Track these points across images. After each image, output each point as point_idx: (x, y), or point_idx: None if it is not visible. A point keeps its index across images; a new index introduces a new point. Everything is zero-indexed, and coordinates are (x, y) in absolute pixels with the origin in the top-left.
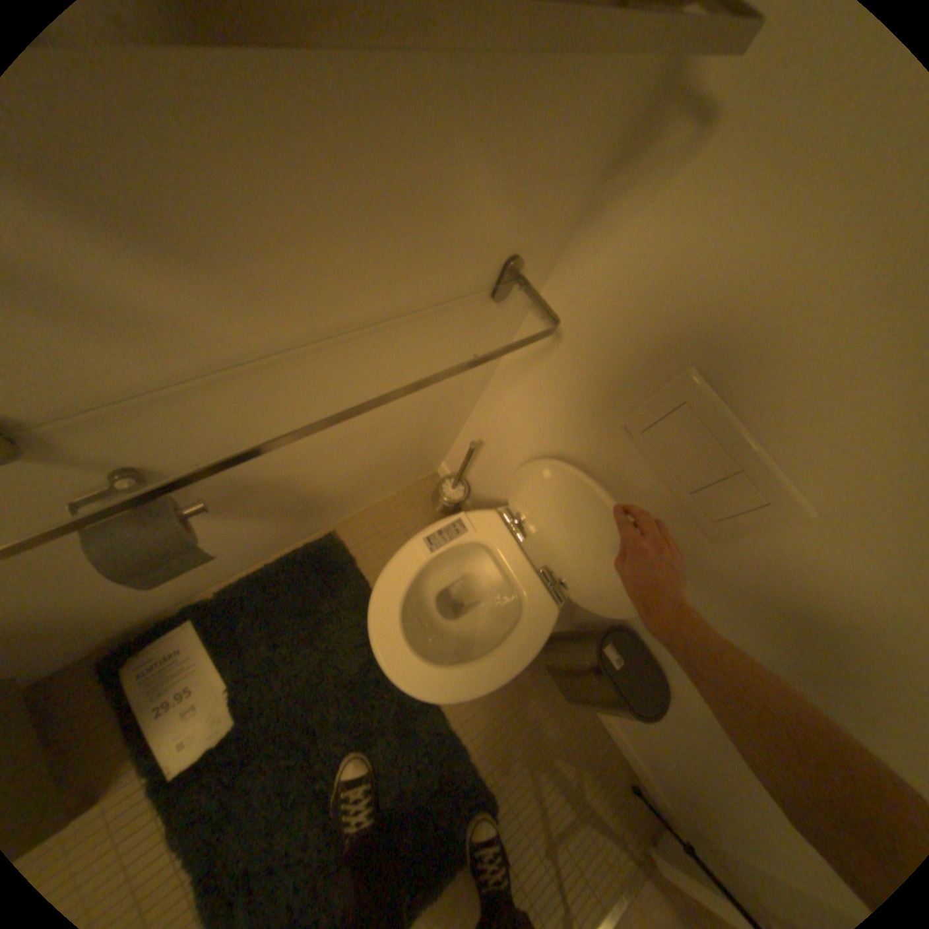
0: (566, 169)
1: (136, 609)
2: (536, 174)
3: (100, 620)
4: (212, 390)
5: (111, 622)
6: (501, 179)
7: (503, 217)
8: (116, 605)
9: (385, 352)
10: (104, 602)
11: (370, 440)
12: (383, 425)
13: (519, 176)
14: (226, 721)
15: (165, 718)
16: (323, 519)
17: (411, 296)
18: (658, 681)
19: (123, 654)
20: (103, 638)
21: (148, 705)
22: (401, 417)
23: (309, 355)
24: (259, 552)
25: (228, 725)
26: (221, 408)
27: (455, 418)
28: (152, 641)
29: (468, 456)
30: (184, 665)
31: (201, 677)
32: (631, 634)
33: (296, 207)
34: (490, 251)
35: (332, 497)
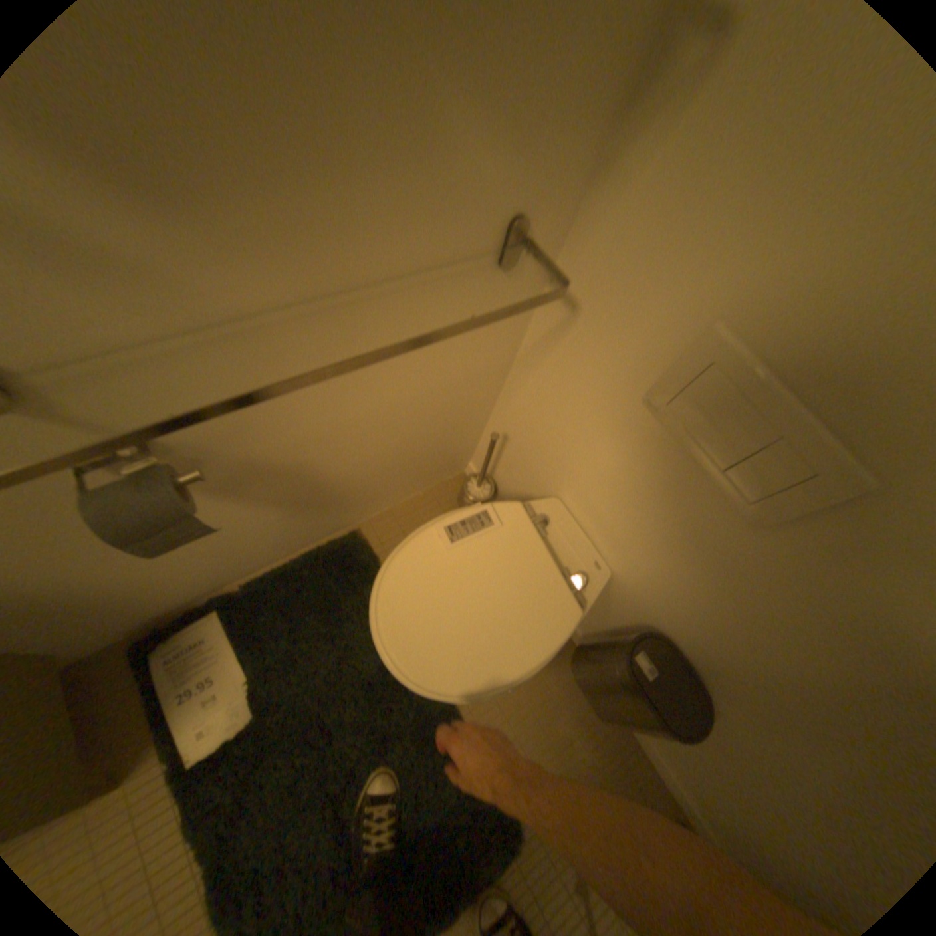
0: (567, 110)
1: (163, 595)
2: (531, 114)
3: (127, 603)
4: (203, 353)
5: (139, 606)
6: (491, 118)
7: (499, 166)
8: (141, 588)
9: (386, 323)
10: (128, 583)
11: (385, 428)
12: (397, 410)
13: (511, 116)
14: (244, 713)
15: (186, 705)
16: (346, 515)
17: (406, 258)
18: (699, 696)
19: (152, 640)
20: (134, 624)
21: (171, 692)
22: (415, 403)
23: (302, 321)
24: (282, 546)
25: (246, 717)
26: (216, 375)
27: (477, 410)
28: (178, 629)
29: (489, 448)
30: (207, 655)
31: (222, 667)
32: (667, 641)
33: (261, 141)
34: (489, 208)
35: (352, 491)
